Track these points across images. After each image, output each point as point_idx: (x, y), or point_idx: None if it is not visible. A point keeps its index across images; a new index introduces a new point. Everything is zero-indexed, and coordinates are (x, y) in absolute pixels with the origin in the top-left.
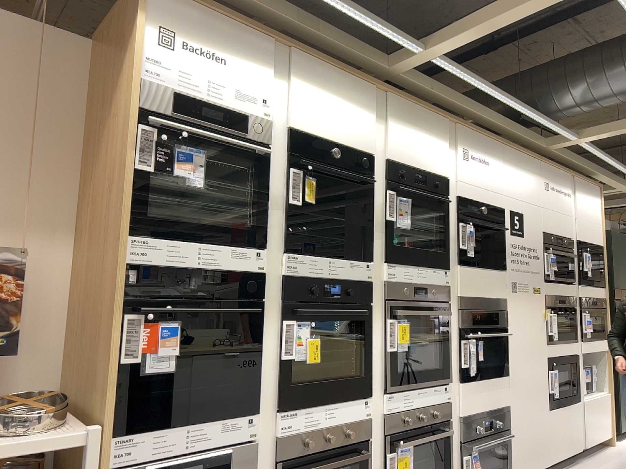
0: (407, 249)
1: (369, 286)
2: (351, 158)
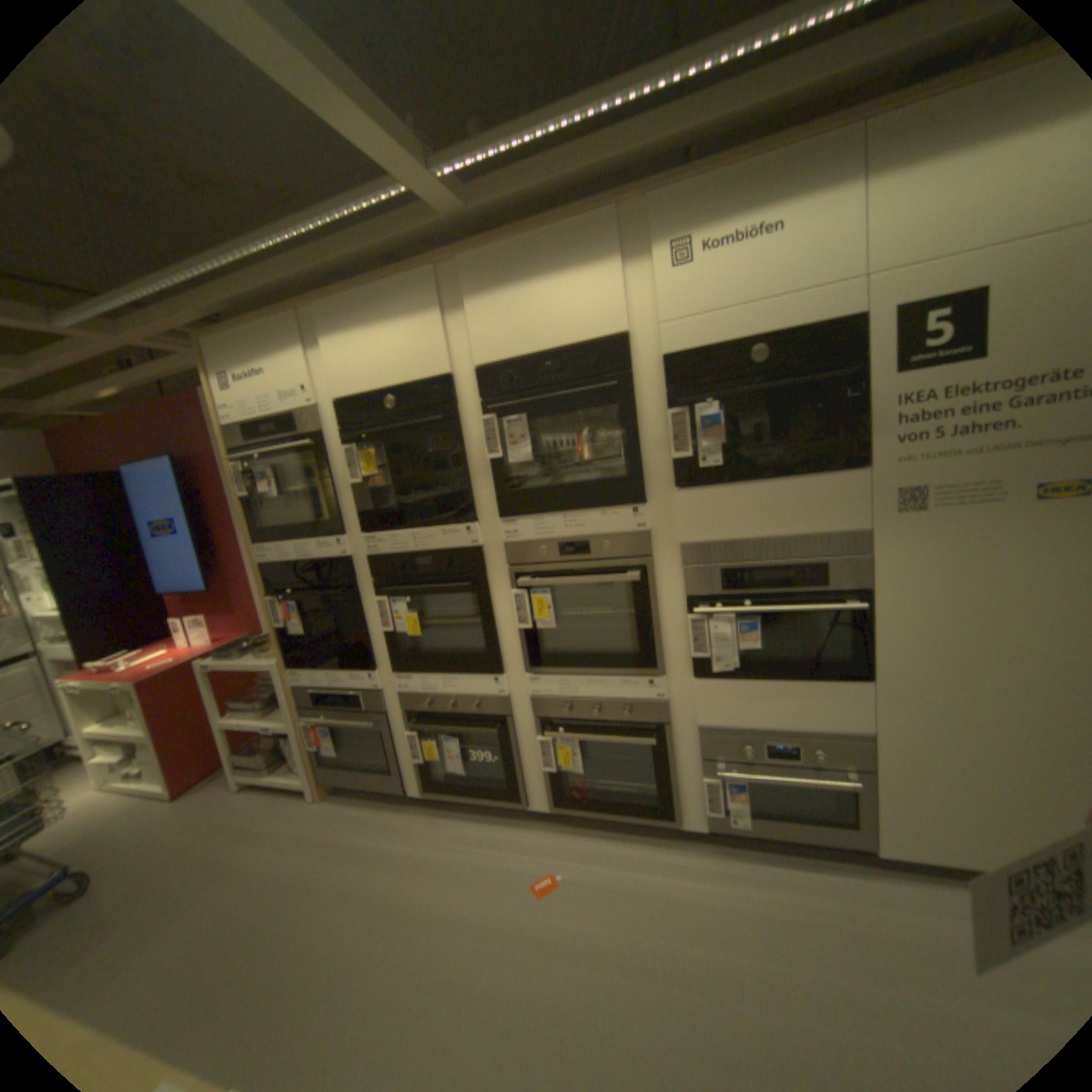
0: (548, 490)
1: (478, 556)
2: (417, 392)
